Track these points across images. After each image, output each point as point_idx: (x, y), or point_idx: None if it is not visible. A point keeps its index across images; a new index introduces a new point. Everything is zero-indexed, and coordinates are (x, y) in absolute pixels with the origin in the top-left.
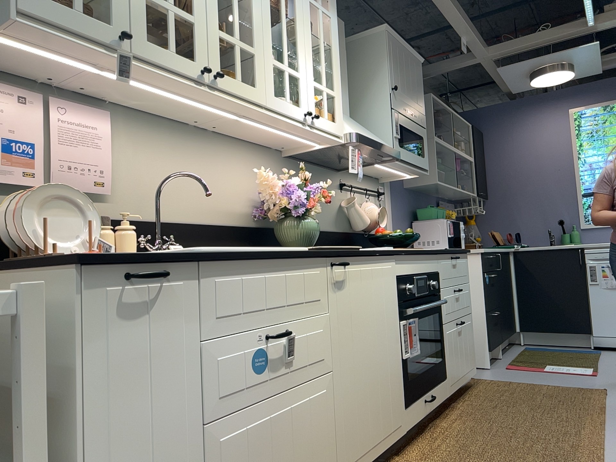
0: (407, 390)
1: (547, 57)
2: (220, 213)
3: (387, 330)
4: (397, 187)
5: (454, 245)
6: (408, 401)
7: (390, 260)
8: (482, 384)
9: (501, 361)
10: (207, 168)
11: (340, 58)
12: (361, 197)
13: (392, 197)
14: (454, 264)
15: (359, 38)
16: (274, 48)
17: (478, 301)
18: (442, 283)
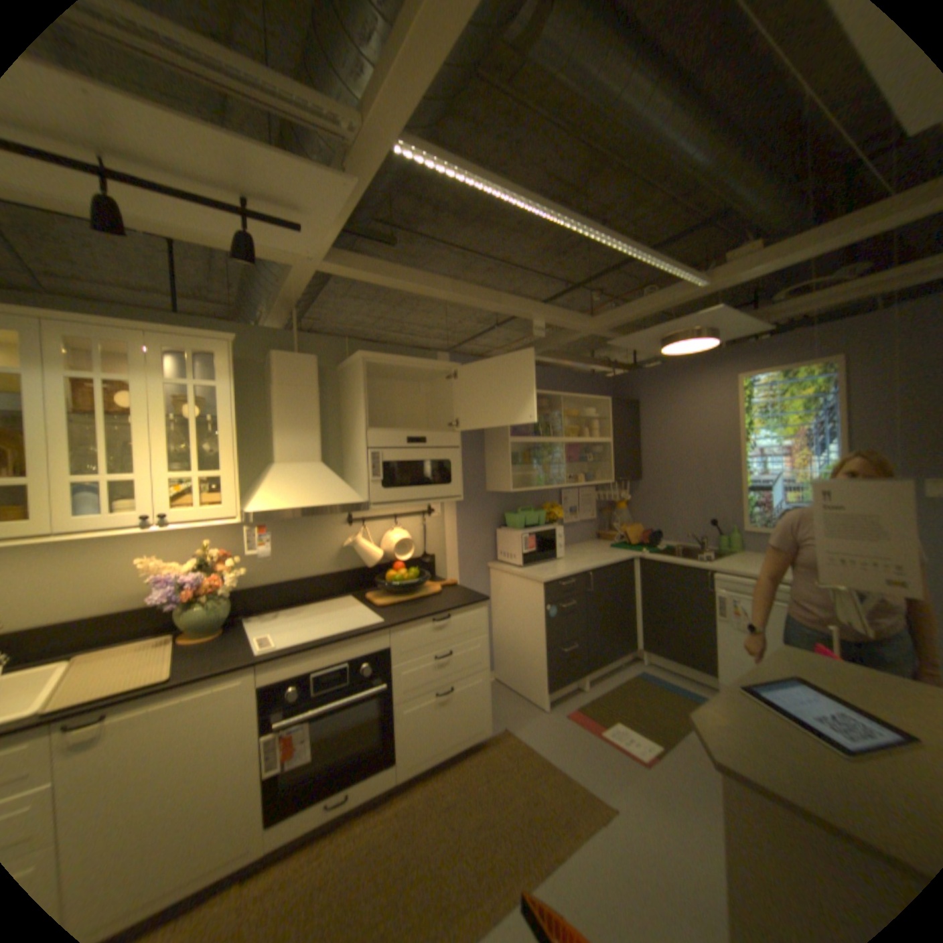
0: (271, 807)
1: (661, 326)
2: (117, 599)
3: (219, 756)
4: (467, 493)
5: (534, 559)
6: (272, 818)
7: (235, 675)
8: (498, 747)
9: (578, 700)
10: (94, 559)
11: (300, 400)
12: (389, 523)
13: (456, 508)
14: (439, 626)
15: (348, 362)
16: (102, 450)
17: (539, 634)
18: (397, 658)
